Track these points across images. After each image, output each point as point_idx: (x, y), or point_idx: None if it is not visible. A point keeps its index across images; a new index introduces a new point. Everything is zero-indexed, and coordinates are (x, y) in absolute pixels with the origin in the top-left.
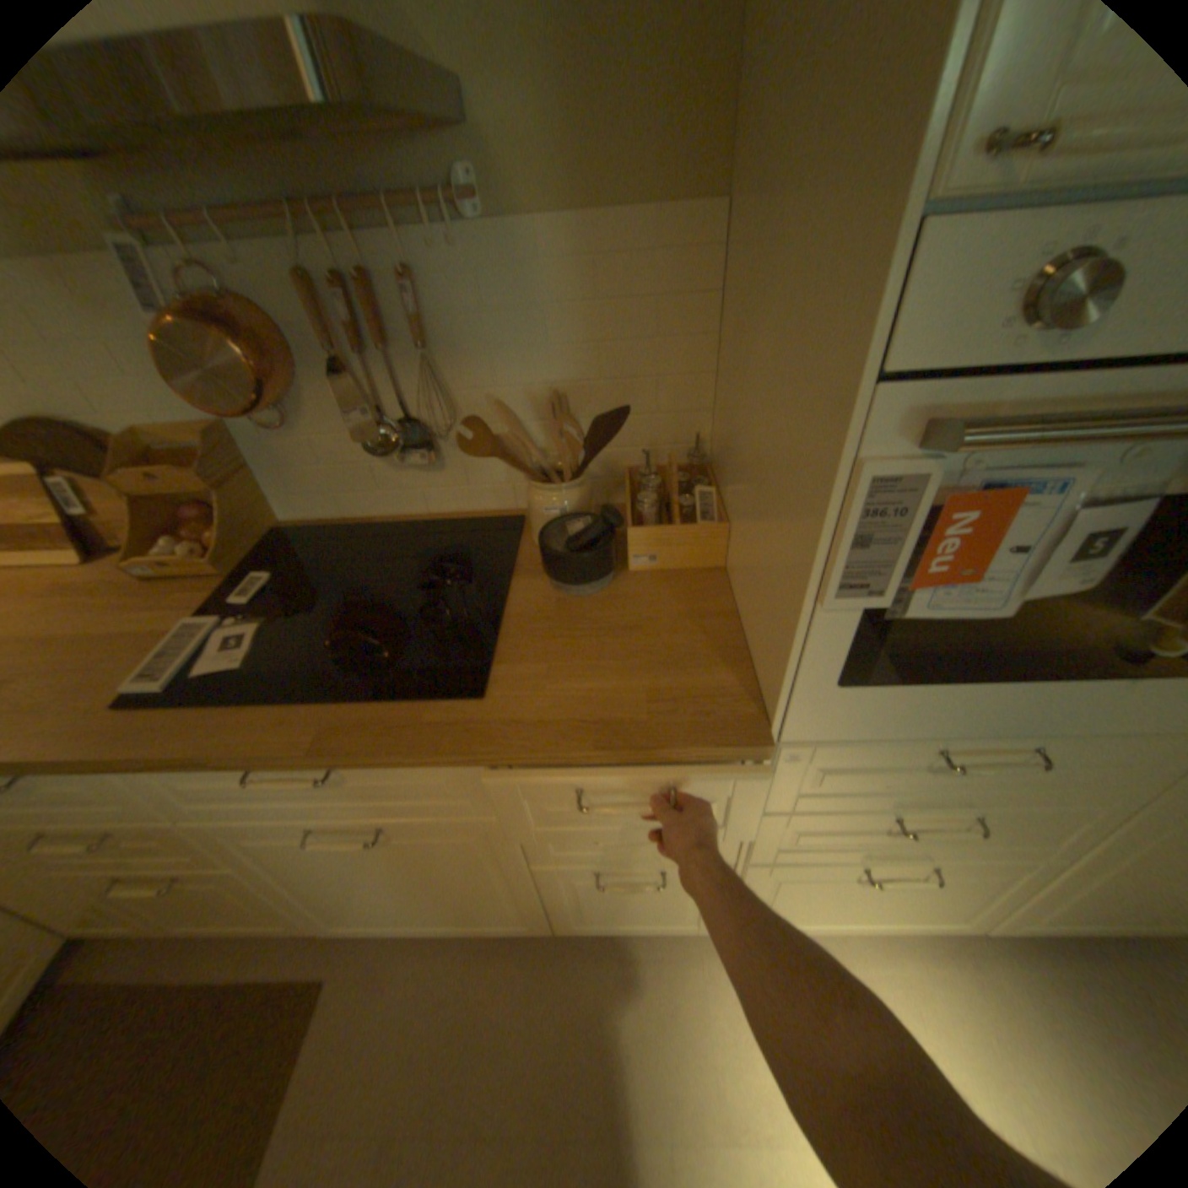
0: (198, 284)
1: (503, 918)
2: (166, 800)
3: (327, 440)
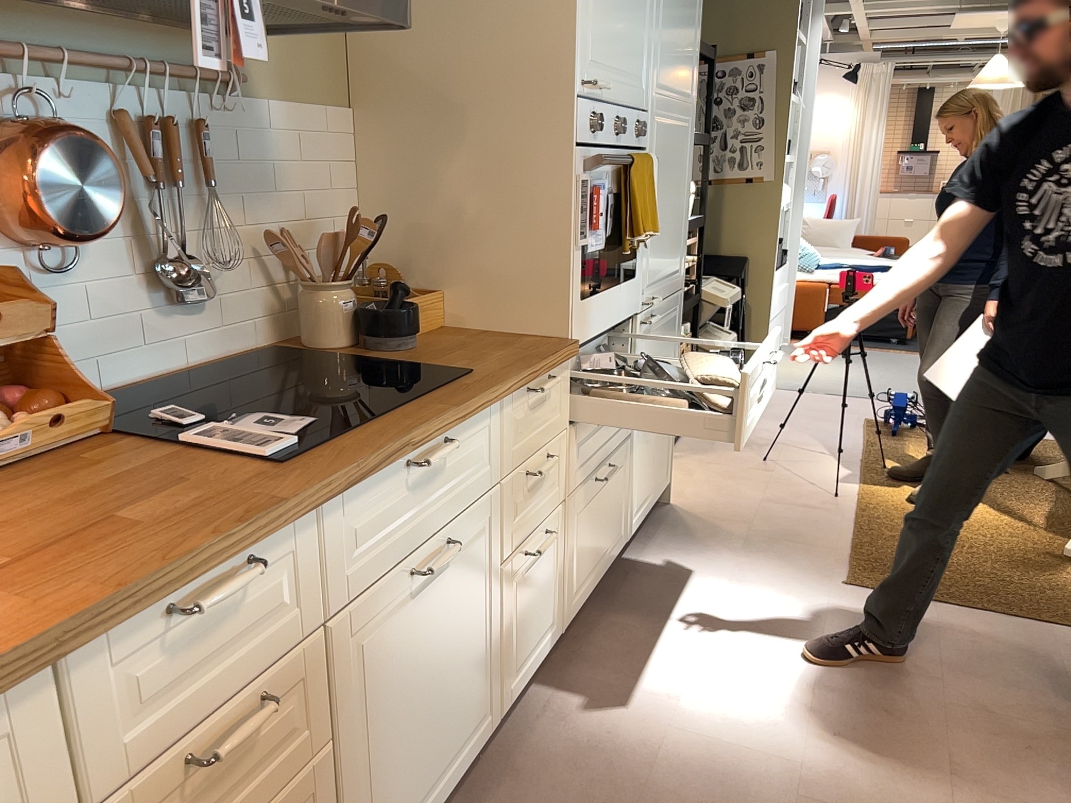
0: (9, 114)
1: (479, 700)
2: (333, 567)
3: (104, 286)
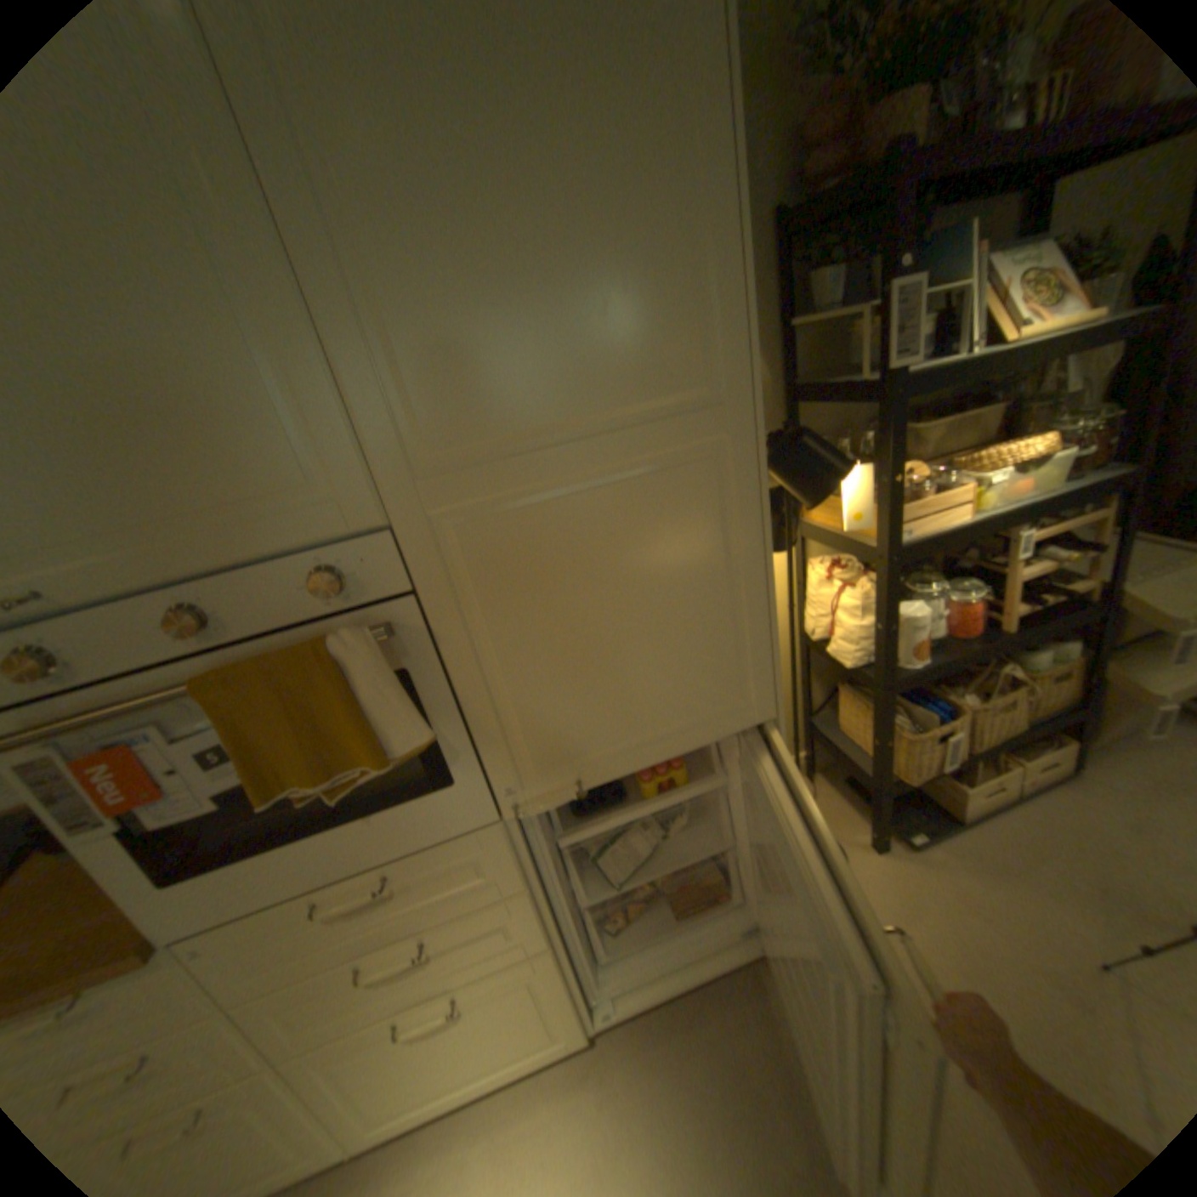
0: None
1: None
2: None
3: None
